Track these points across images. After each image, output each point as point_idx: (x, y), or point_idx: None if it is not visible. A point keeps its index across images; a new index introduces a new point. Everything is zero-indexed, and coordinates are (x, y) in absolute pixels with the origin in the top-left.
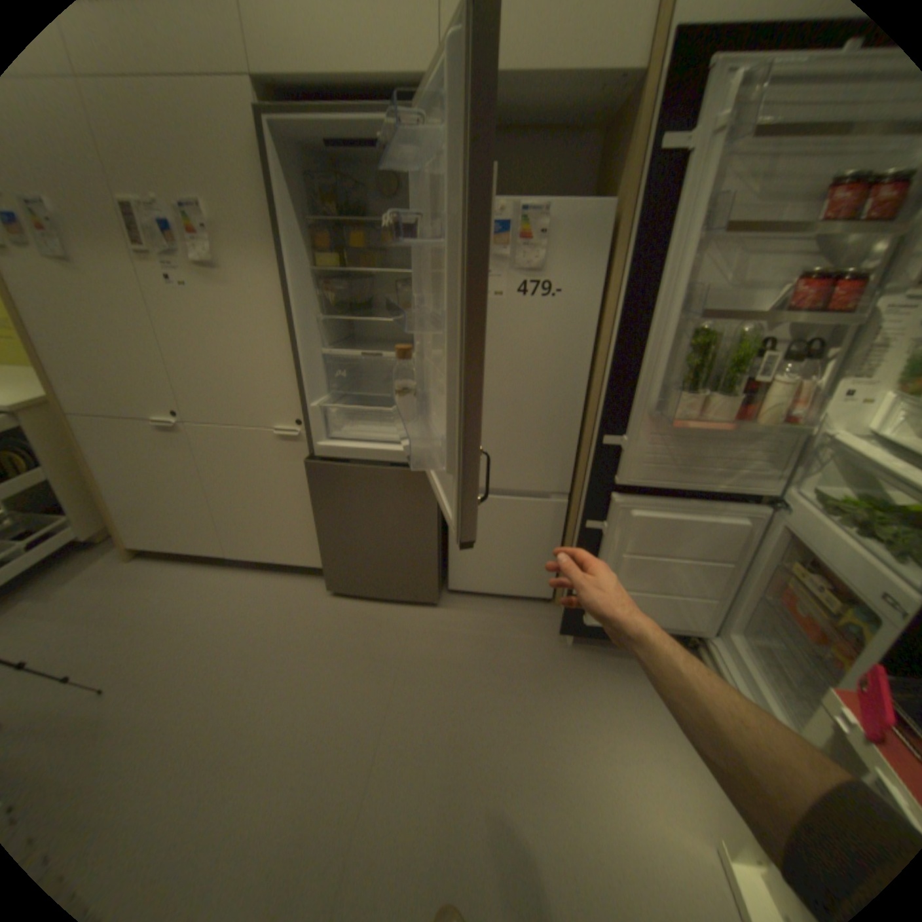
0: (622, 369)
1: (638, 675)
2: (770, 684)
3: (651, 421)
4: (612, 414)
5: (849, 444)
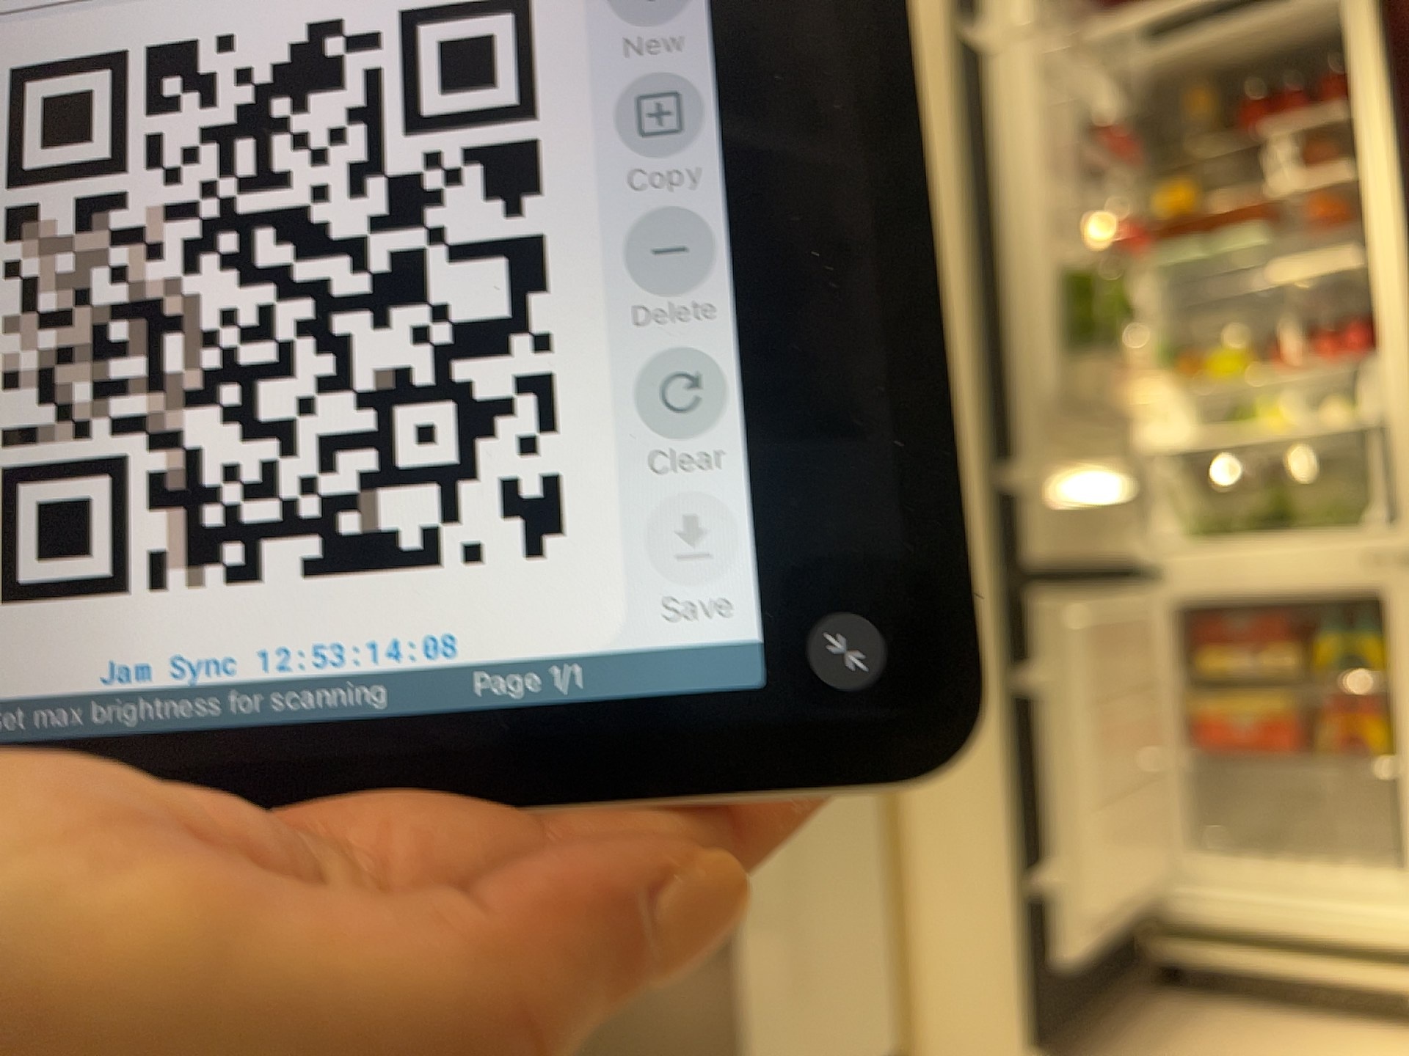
0: (994, 339)
1: (1170, 1052)
2: (1302, 874)
3: (1049, 426)
4: (1000, 424)
5: (1192, 440)
